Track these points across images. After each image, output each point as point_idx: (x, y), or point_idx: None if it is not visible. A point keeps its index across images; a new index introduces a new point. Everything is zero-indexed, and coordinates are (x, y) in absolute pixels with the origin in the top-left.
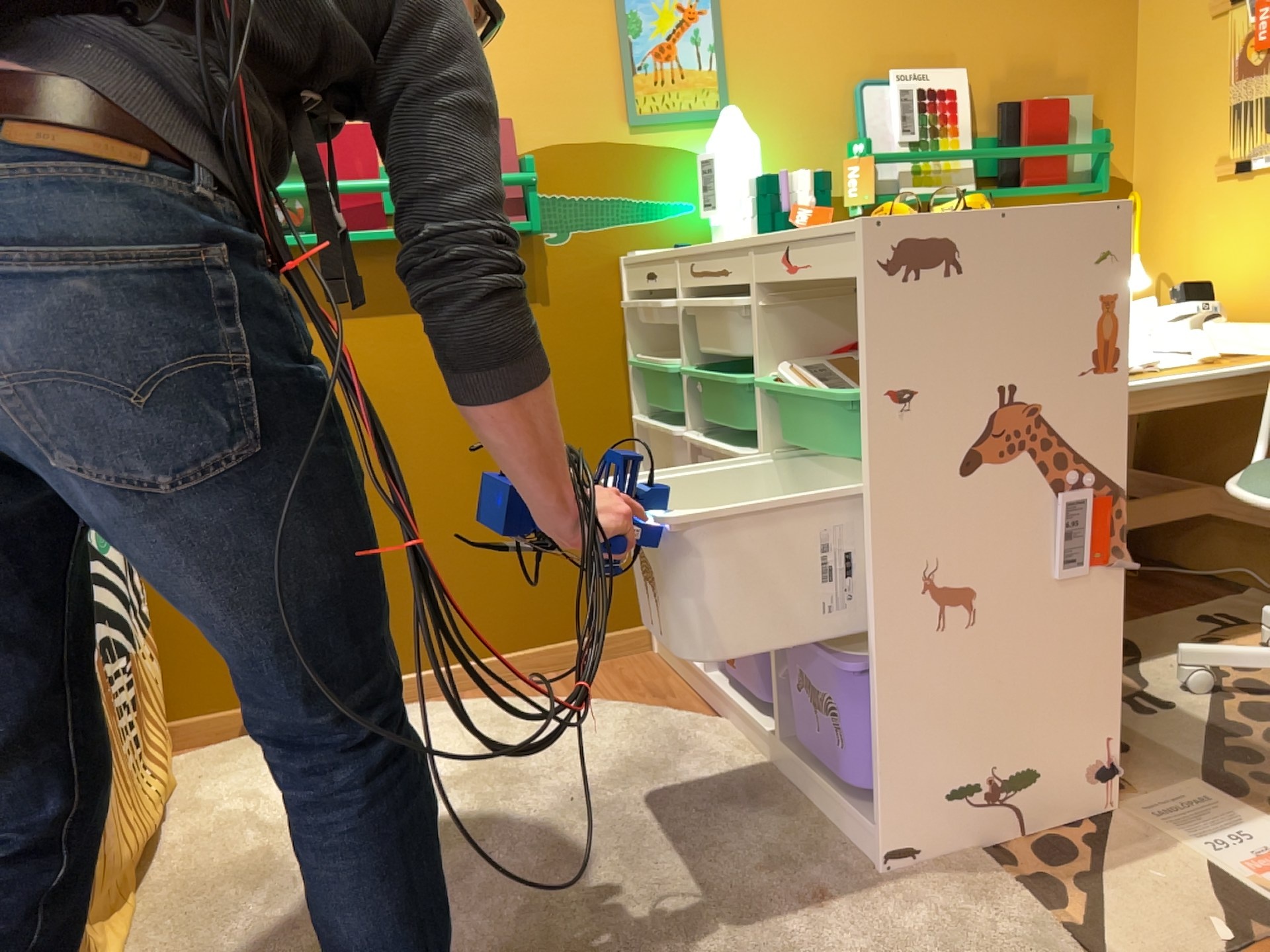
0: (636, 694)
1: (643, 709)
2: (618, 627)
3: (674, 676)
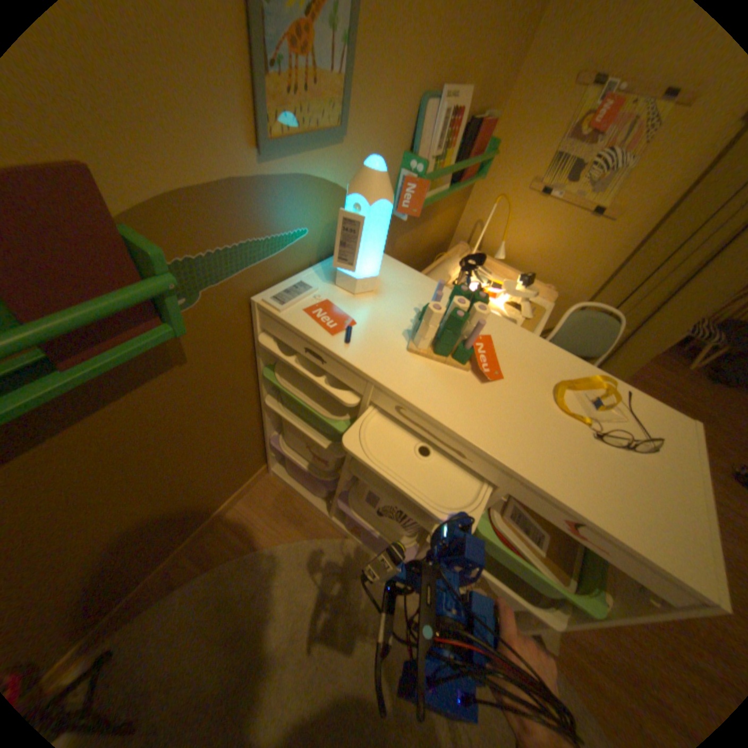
0: (286, 526)
1: (302, 546)
2: (251, 477)
3: (298, 499)
